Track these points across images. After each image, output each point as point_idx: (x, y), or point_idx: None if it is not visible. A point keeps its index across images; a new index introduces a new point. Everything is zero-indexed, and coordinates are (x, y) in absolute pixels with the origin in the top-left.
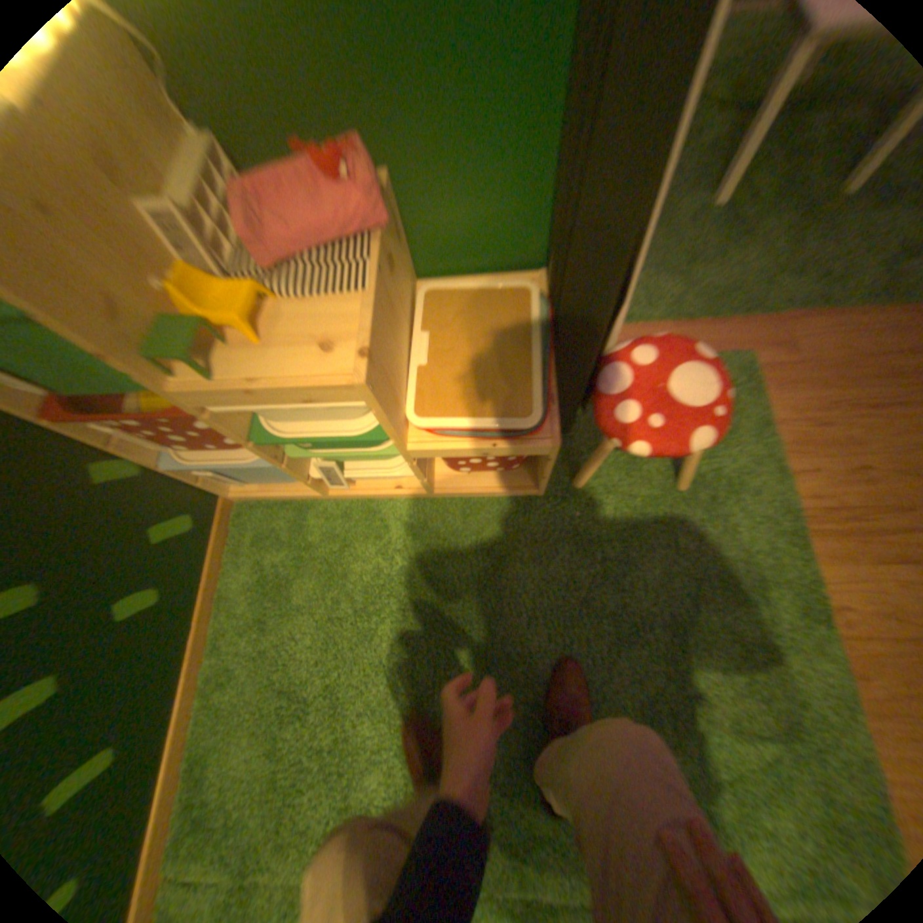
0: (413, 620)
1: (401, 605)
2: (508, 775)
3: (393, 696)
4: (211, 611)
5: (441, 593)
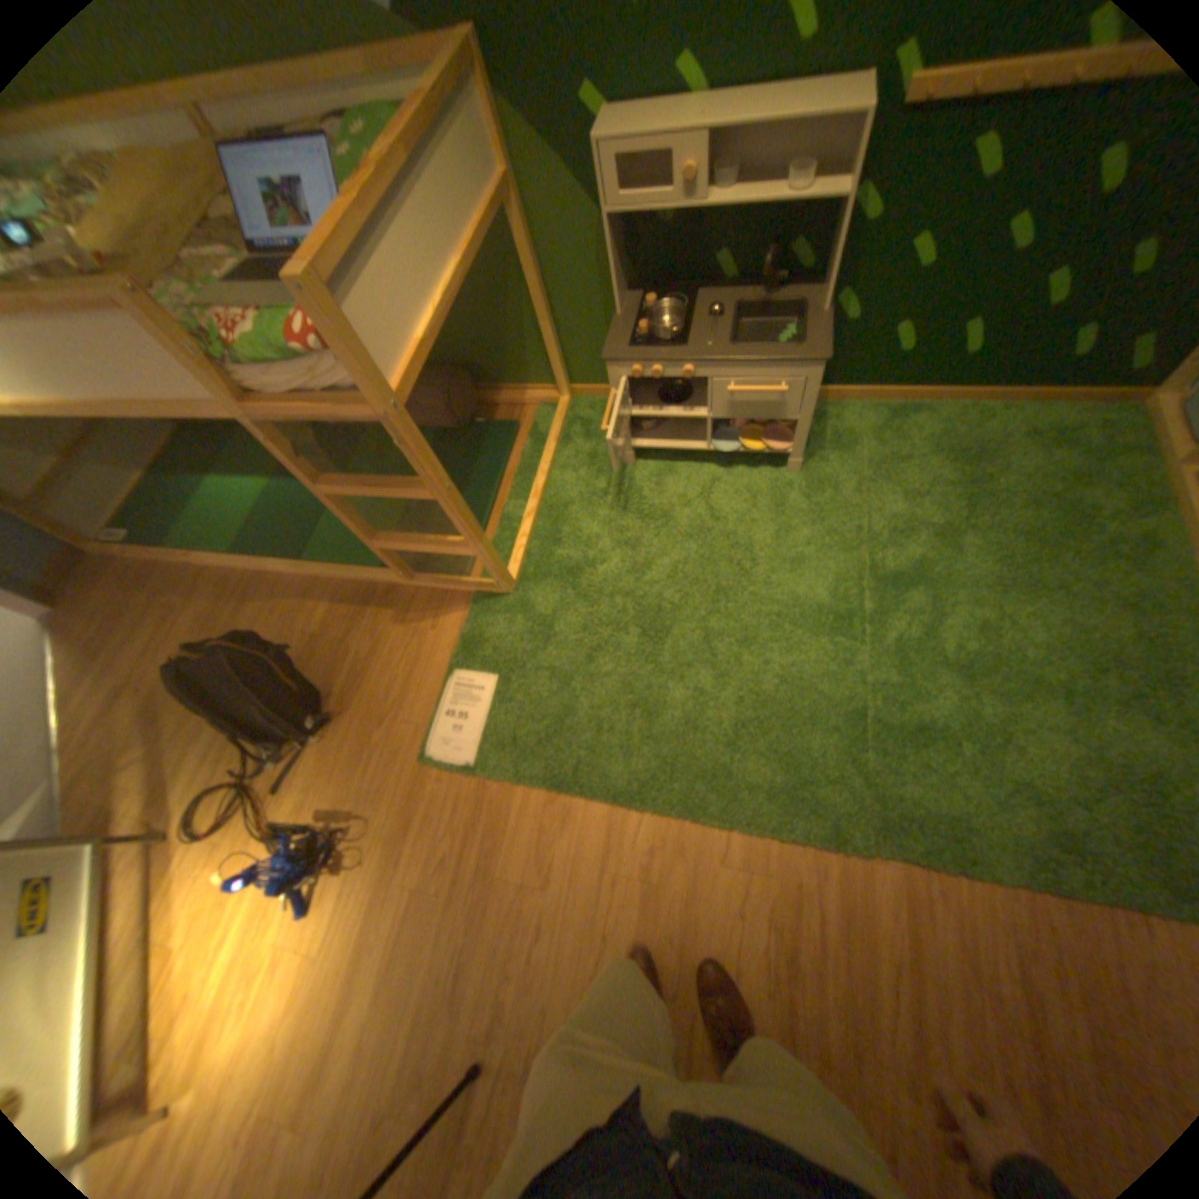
0: (1054, 536)
1: (1066, 528)
2: (943, 591)
3: (988, 521)
4: (1035, 404)
5: (1085, 558)
